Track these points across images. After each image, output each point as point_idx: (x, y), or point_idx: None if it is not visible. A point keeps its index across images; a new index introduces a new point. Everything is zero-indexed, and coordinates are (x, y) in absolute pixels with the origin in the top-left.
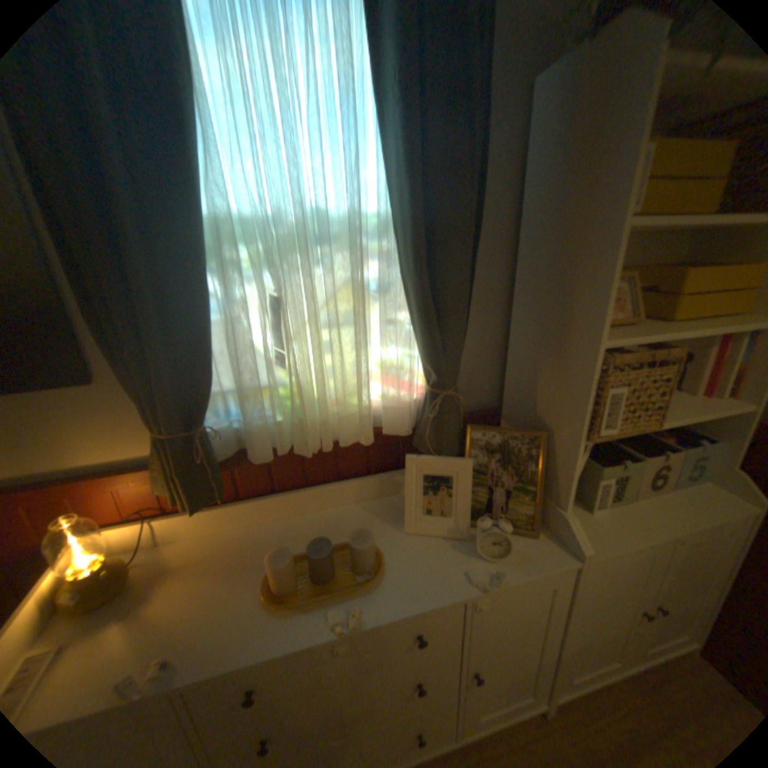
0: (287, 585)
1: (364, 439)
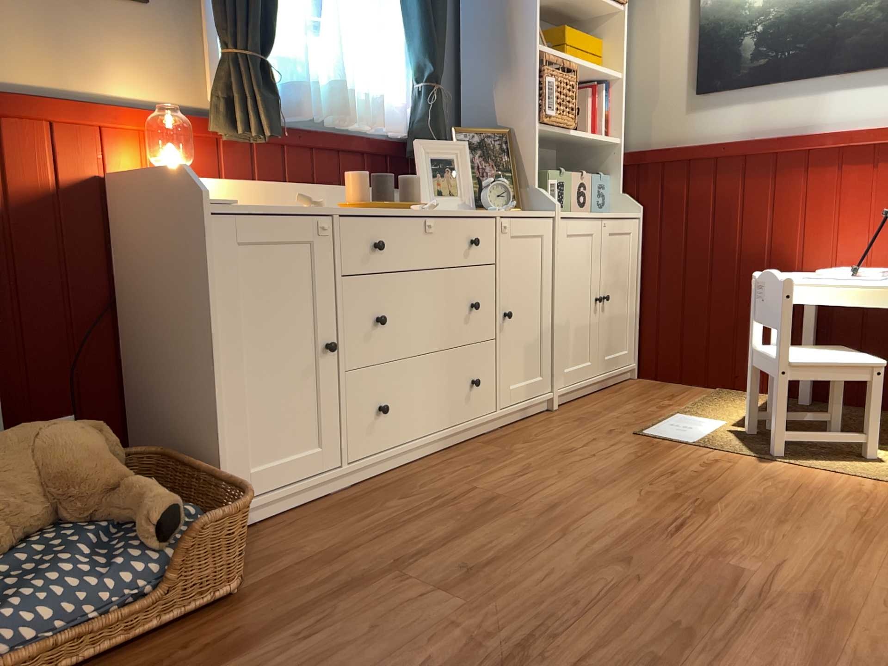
0: (366, 197)
1: (379, 122)
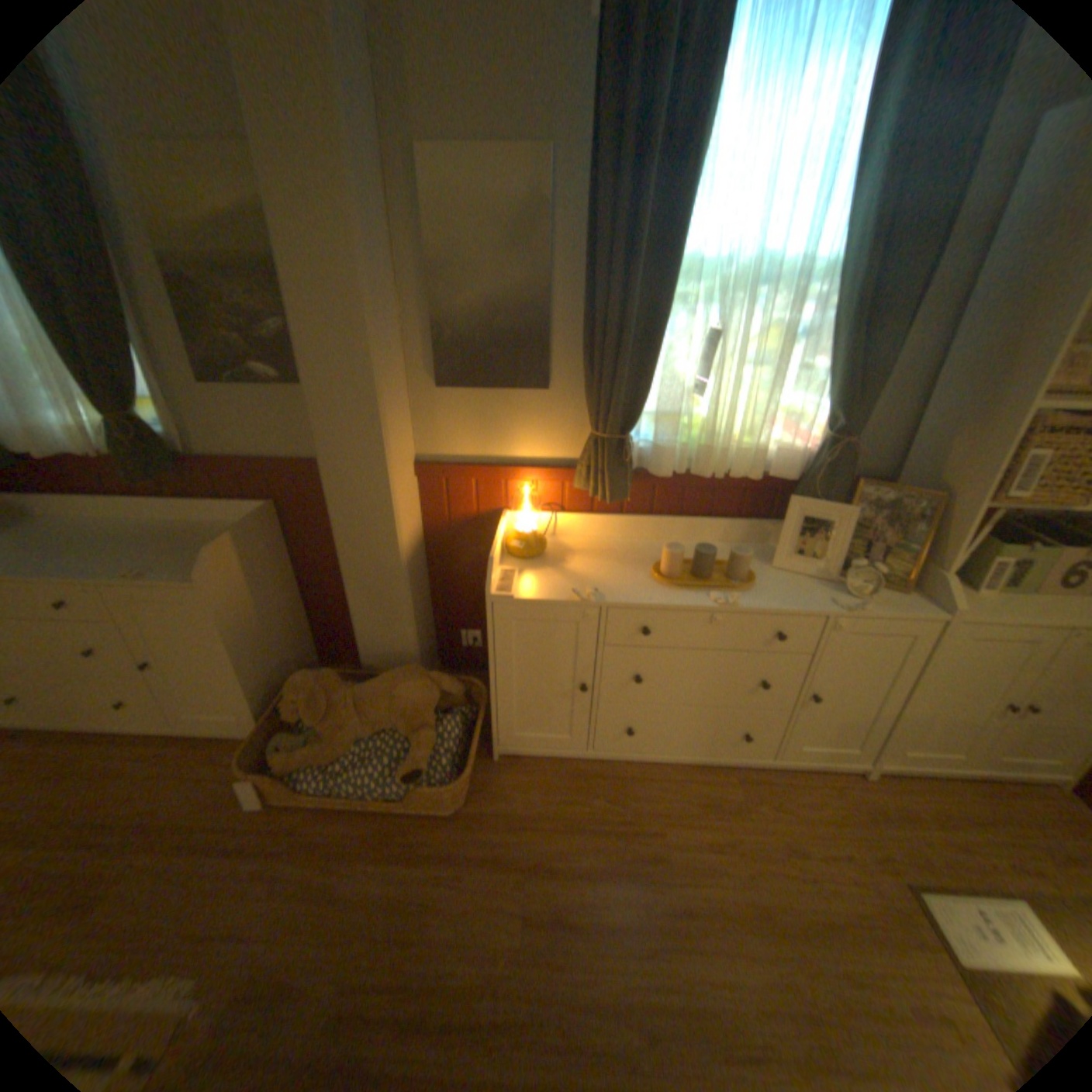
0: (675, 570)
1: (753, 474)
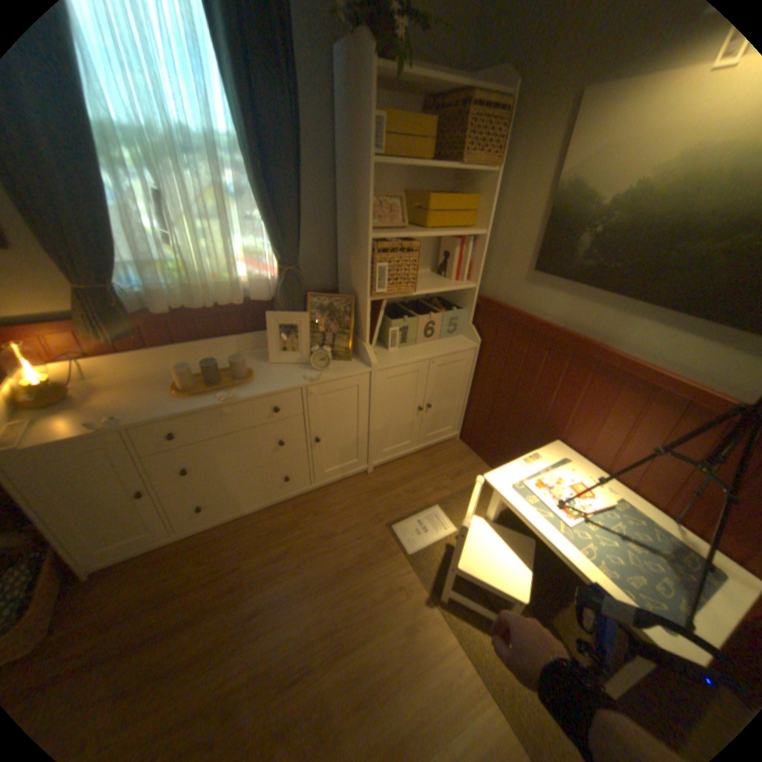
0: (188, 383)
1: (235, 300)
